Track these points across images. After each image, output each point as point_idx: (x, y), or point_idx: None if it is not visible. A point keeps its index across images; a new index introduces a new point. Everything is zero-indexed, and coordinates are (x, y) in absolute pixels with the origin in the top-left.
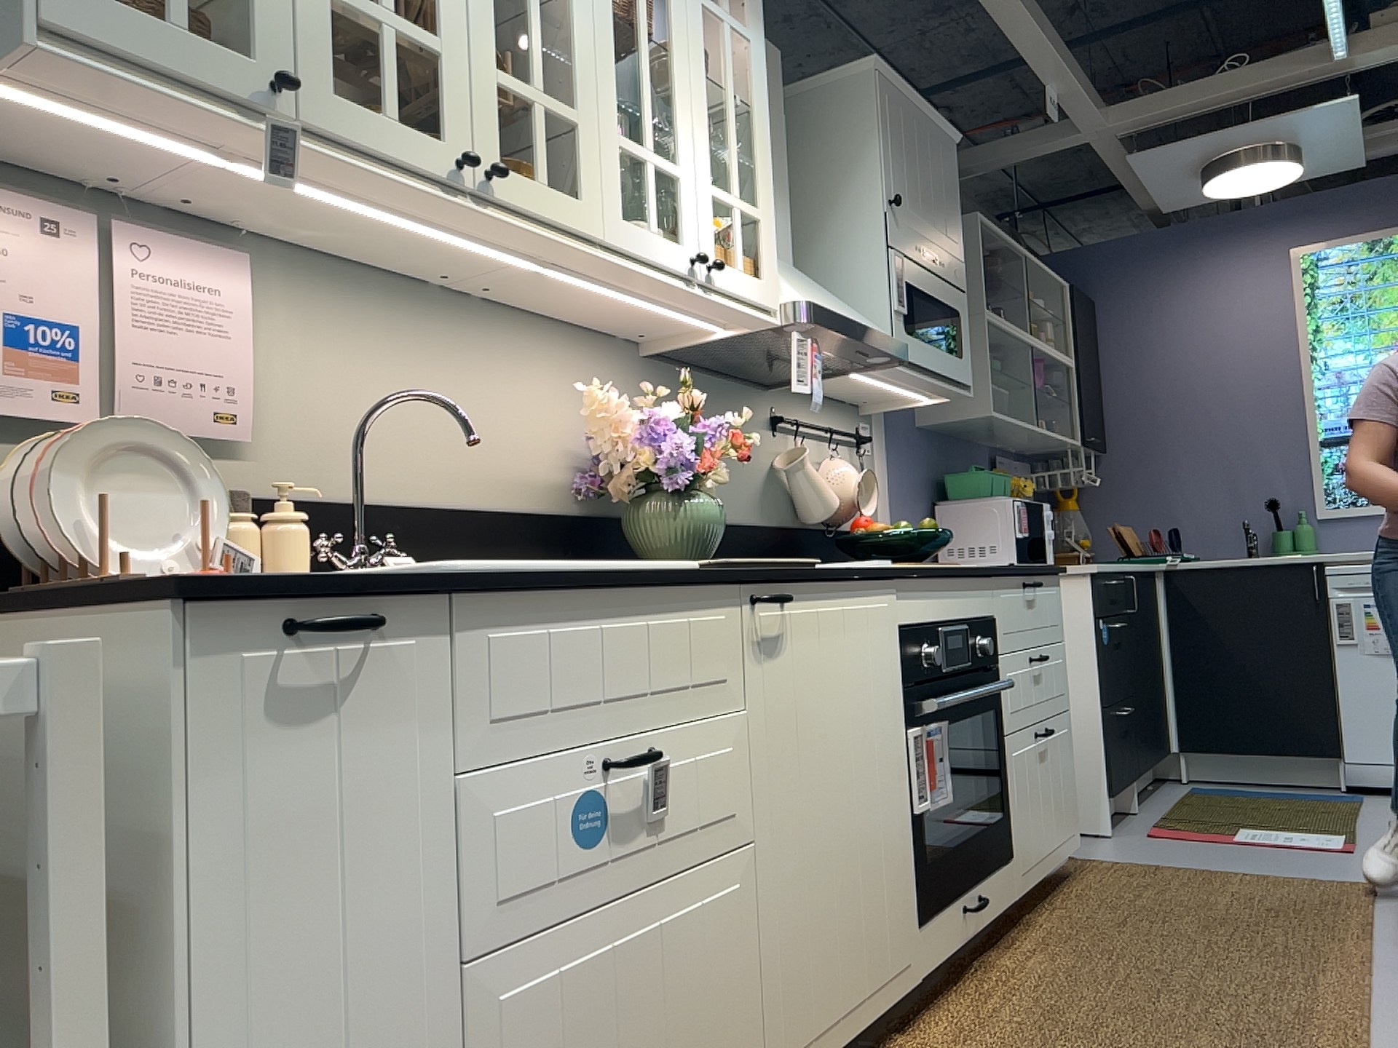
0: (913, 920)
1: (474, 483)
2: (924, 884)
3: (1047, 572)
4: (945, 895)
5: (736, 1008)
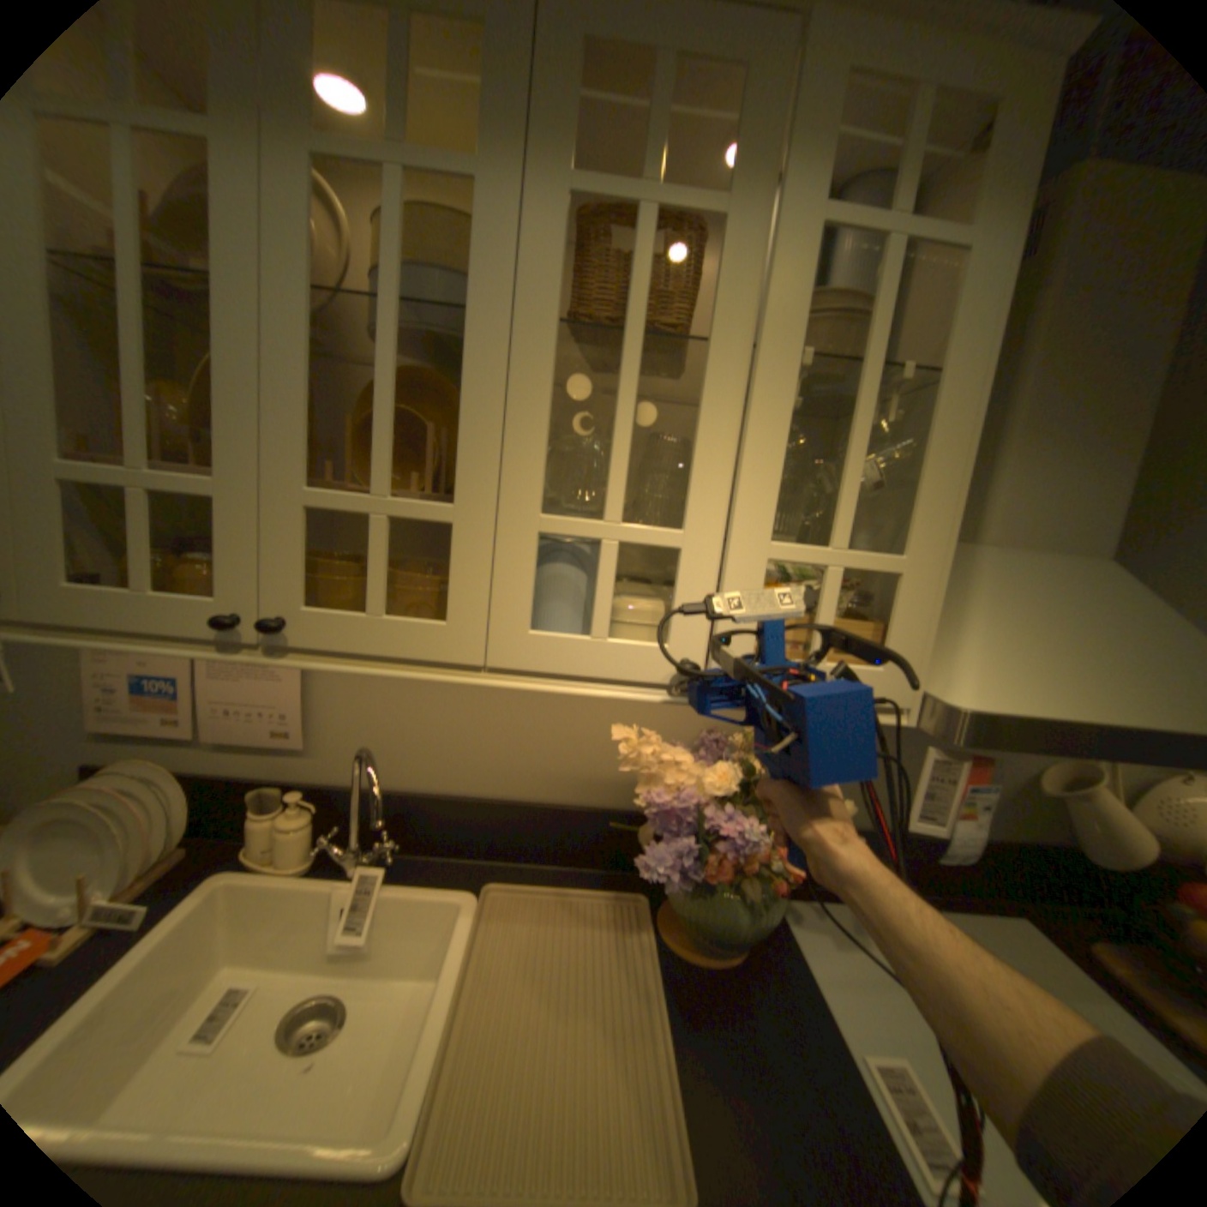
0: None
1: (528, 779)
2: None
3: None
4: None
5: None
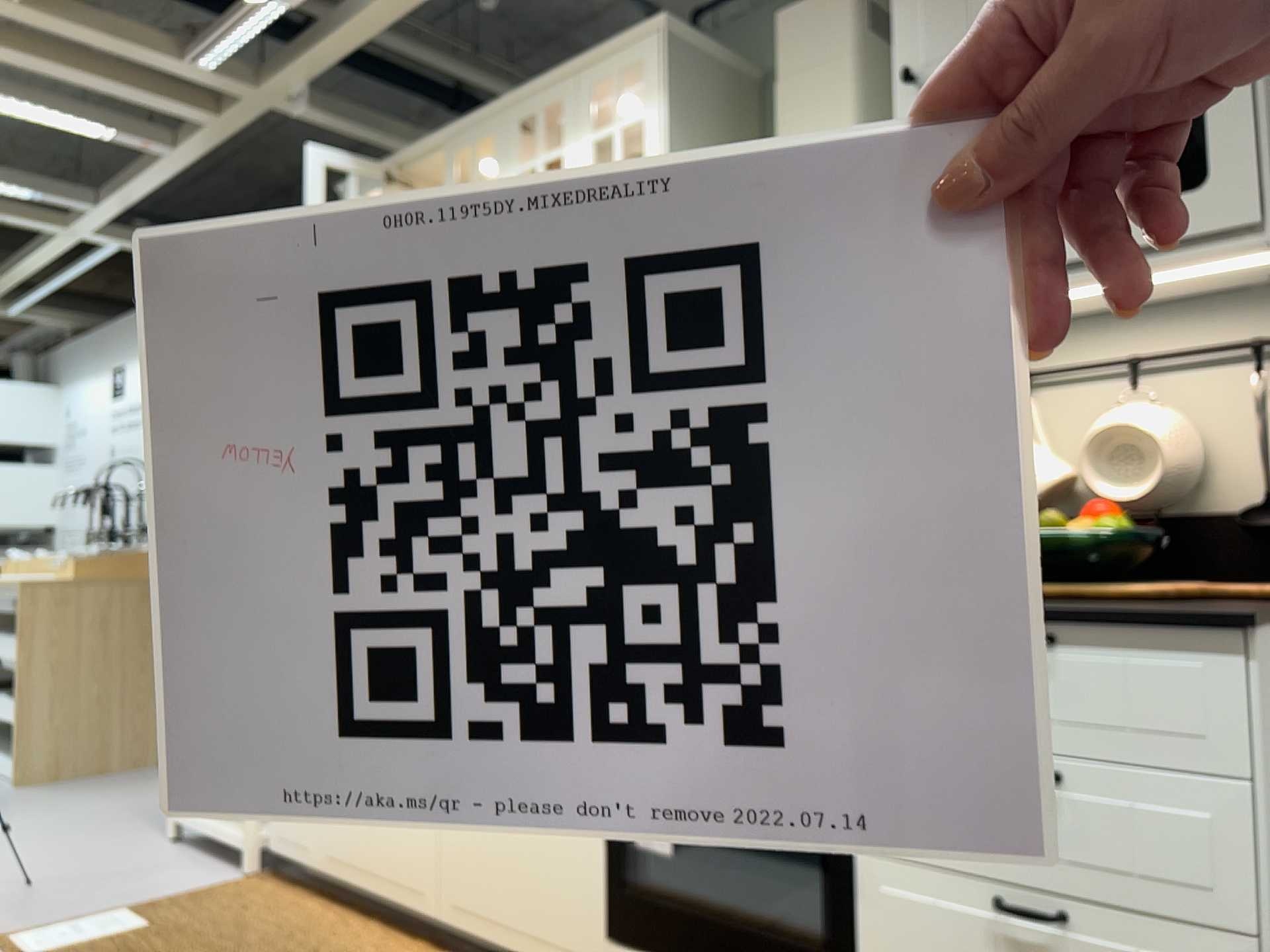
0: (593, 925)
1: None
2: (618, 908)
3: (1078, 620)
4: (657, 946)
5: (420, 844)
